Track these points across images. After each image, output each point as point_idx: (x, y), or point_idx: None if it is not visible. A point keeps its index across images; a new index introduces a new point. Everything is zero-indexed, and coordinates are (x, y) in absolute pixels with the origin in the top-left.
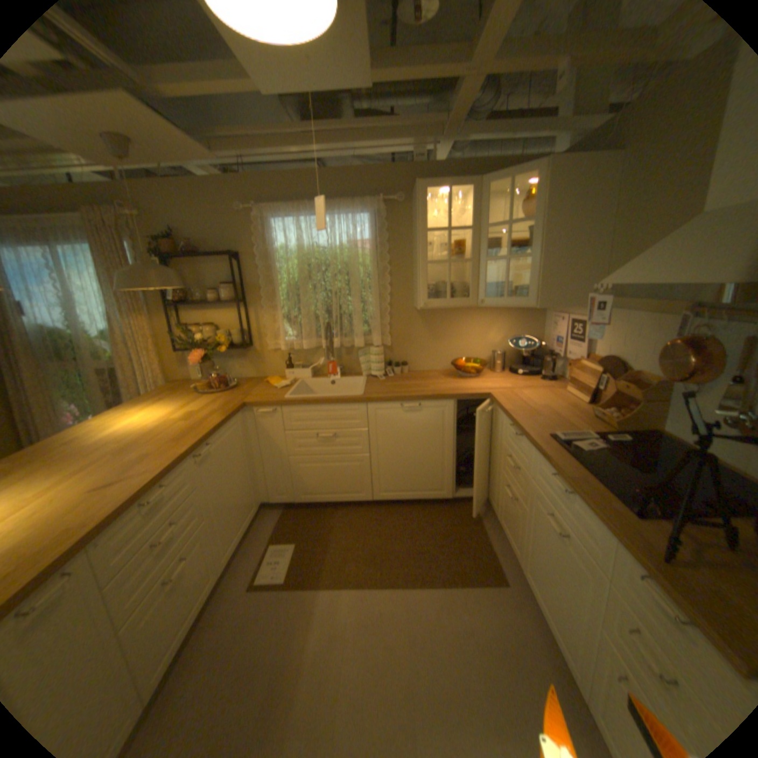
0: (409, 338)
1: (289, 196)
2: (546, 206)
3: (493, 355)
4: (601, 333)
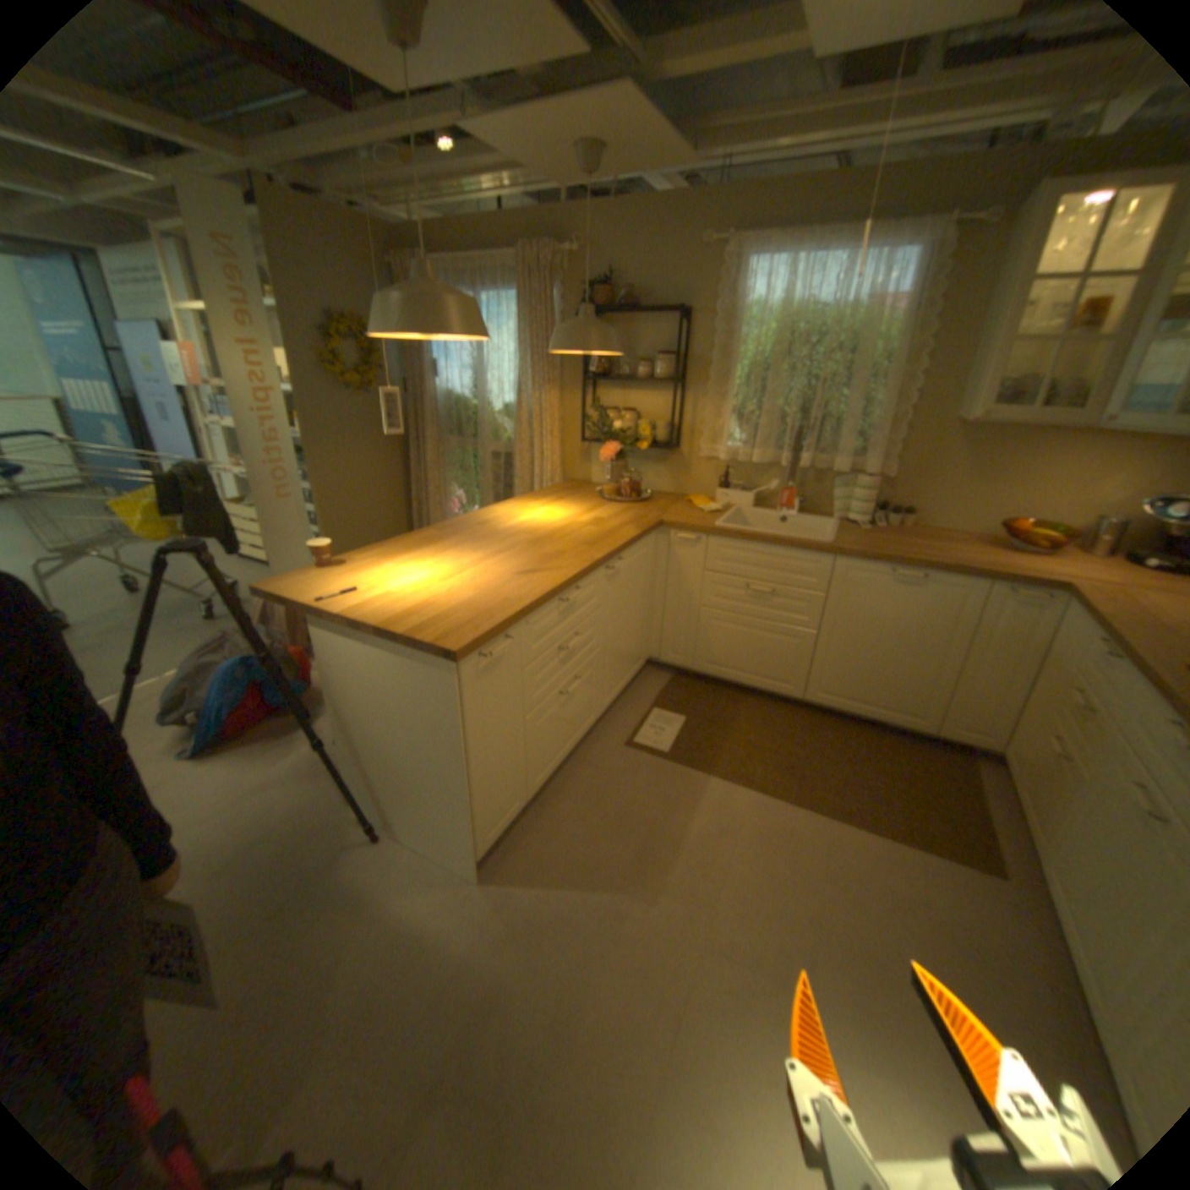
0: (931, 469)
1: (789, 218)
2: None
3: (1098, 523)
4: None
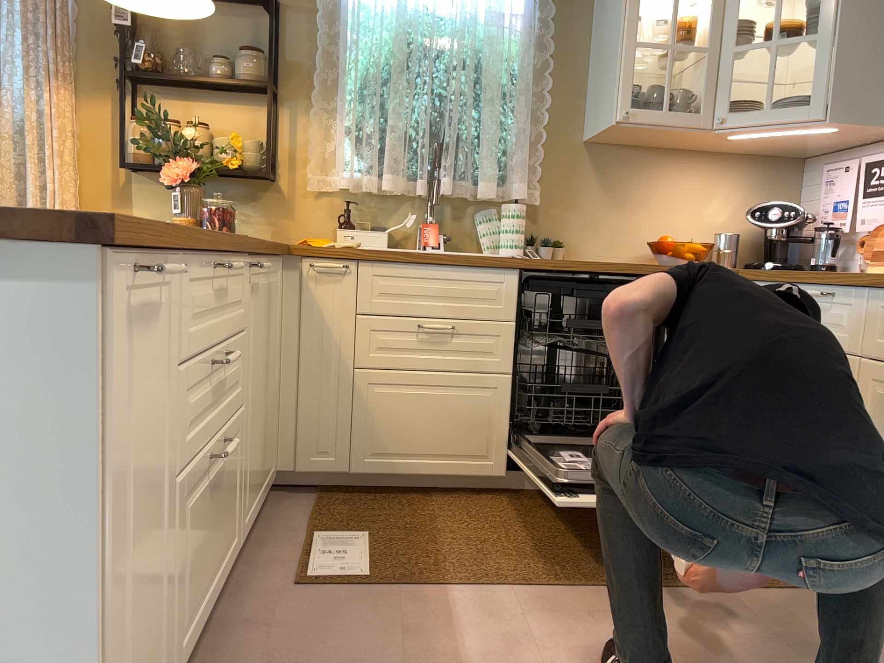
0: (571, 197)
1: None
2: None
3: (719, 237)
4: None
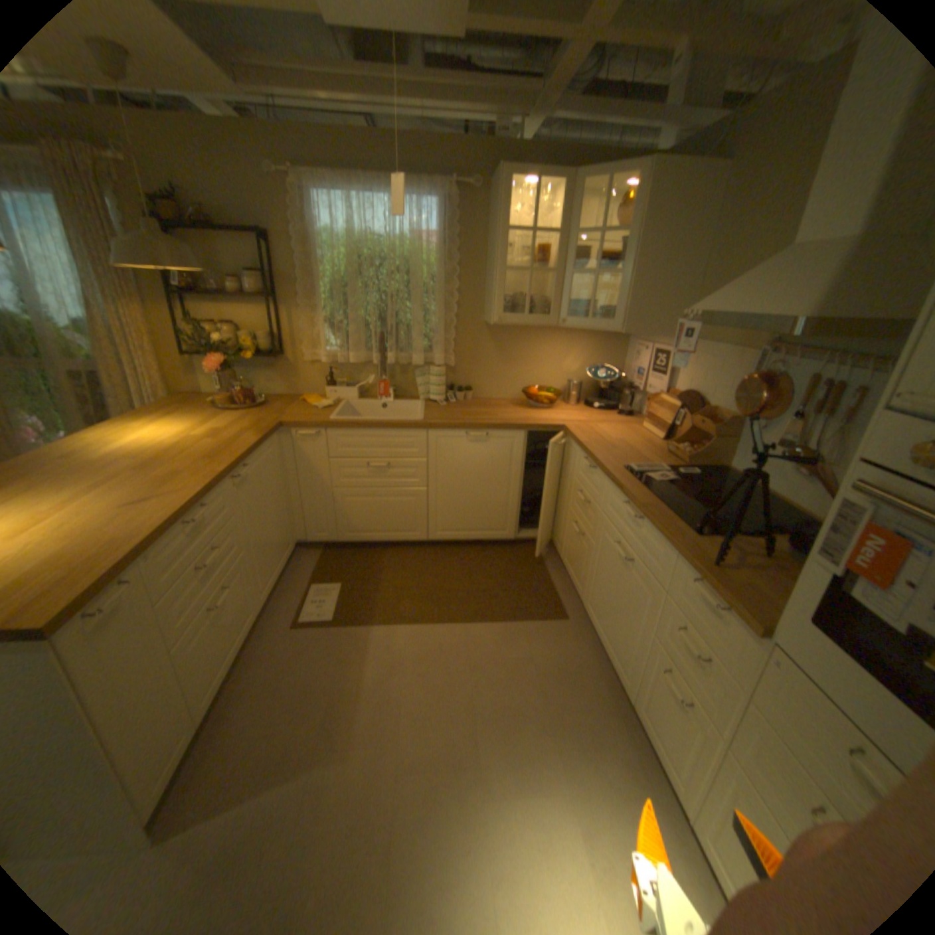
0: (476, 359)
1: (338, 162)
2: (644, 216)
3: (568, 385)
4: (684, 366)
